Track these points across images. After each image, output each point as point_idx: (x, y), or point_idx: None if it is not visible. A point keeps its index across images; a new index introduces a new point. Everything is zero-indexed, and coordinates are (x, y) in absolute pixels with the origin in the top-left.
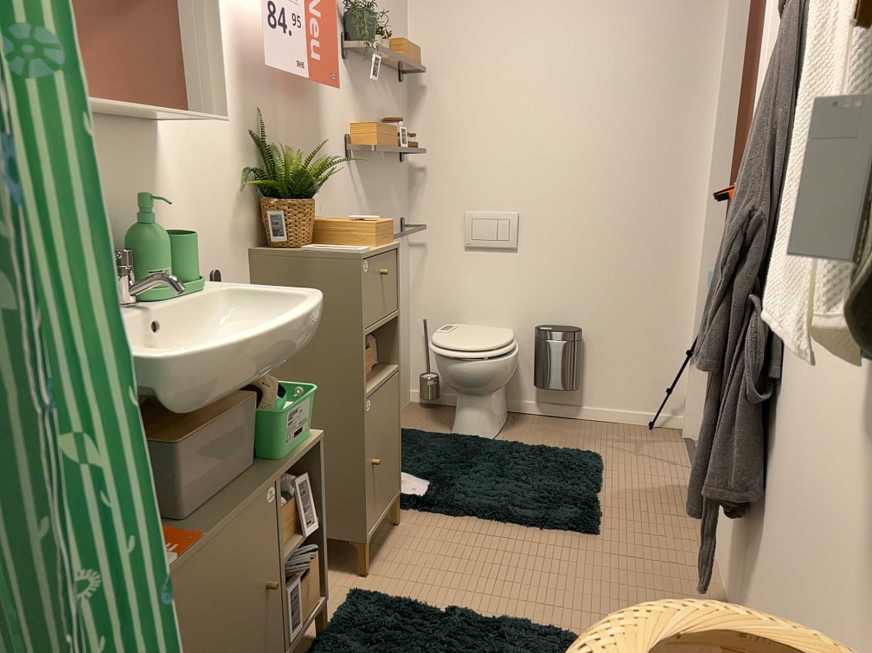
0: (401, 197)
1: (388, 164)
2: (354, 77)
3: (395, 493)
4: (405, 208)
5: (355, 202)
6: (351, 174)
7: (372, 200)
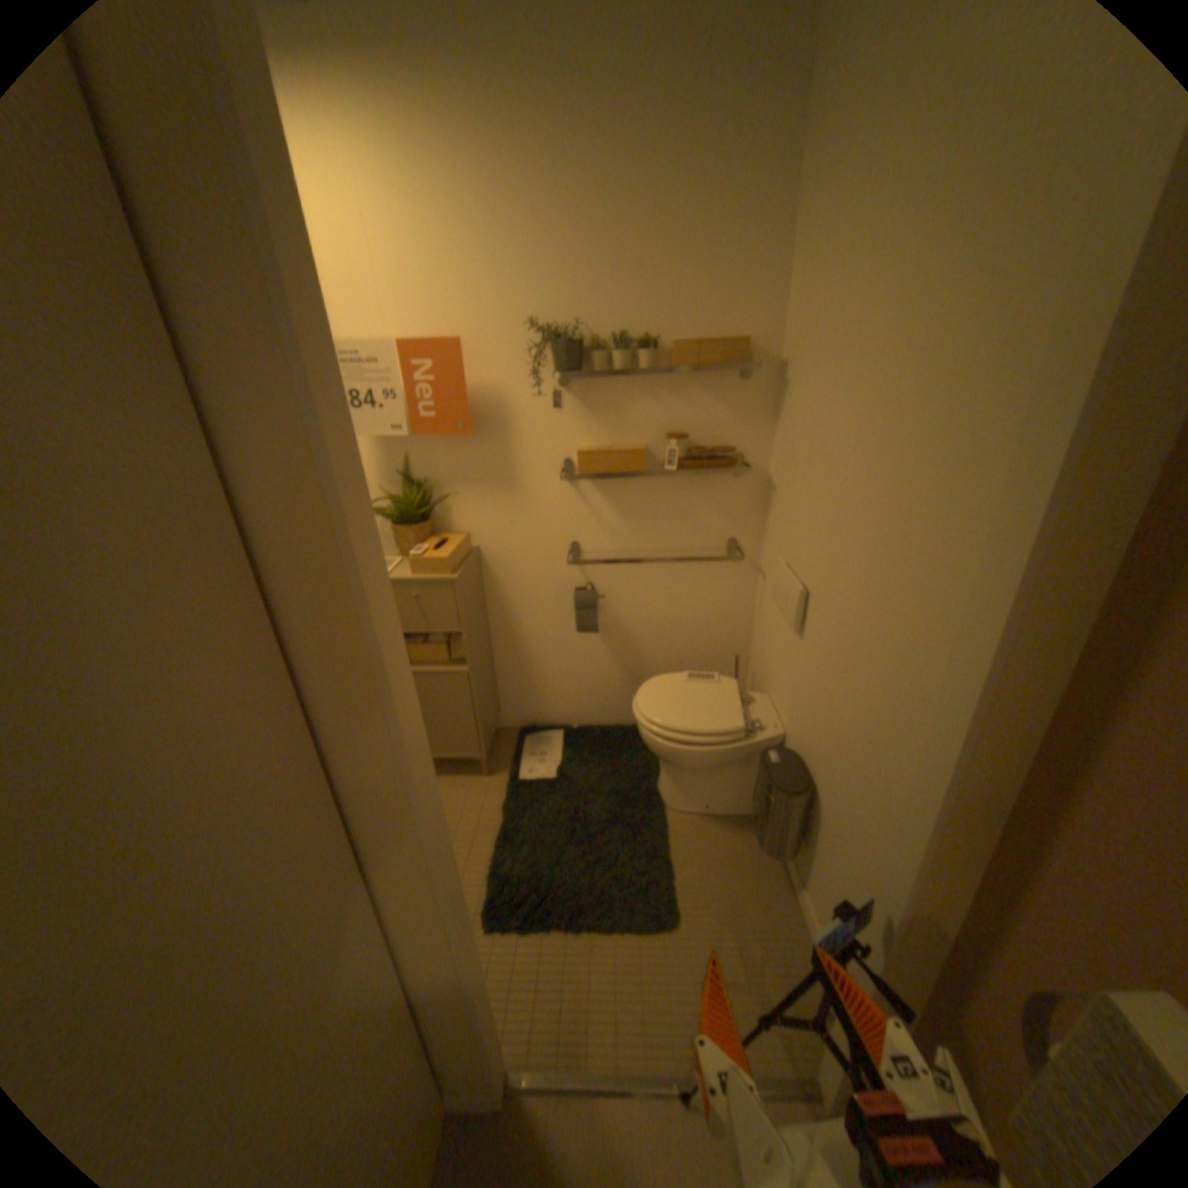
0: (729, 513)
1: (685, 477)
2: (585, 394)
3: (466, 754)
4: (742, 525)
5: (583, 517)
6: (574, 492)
7: (630, 516)
